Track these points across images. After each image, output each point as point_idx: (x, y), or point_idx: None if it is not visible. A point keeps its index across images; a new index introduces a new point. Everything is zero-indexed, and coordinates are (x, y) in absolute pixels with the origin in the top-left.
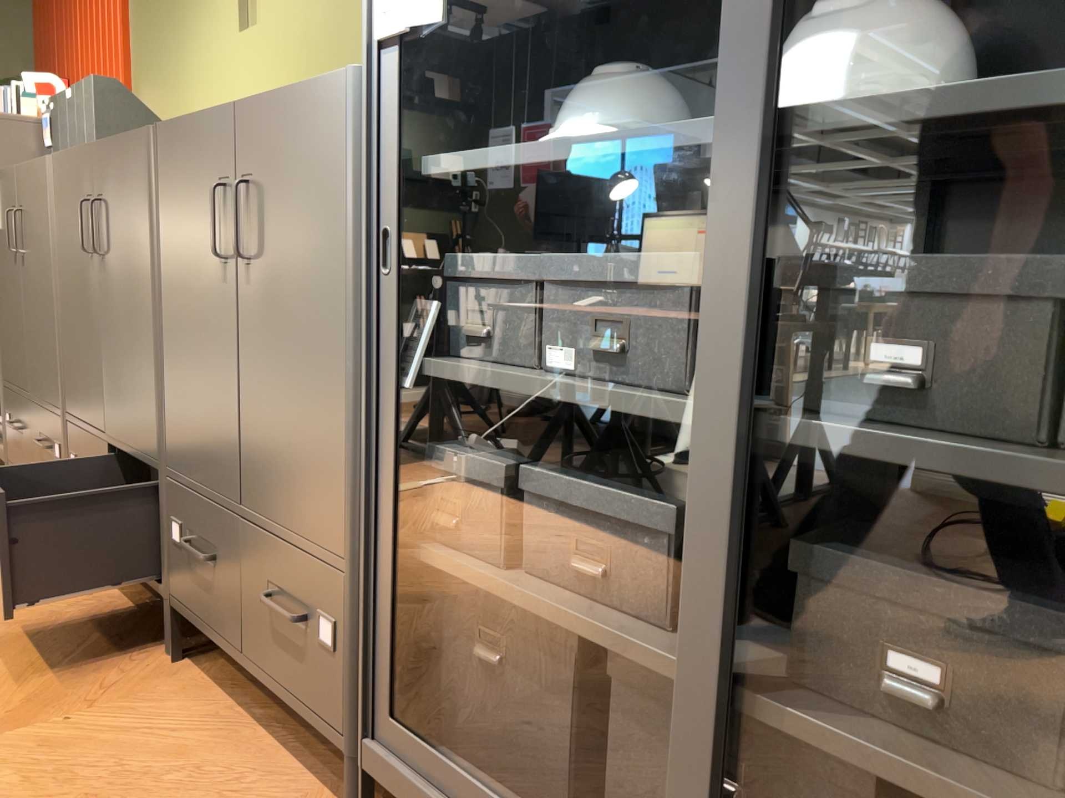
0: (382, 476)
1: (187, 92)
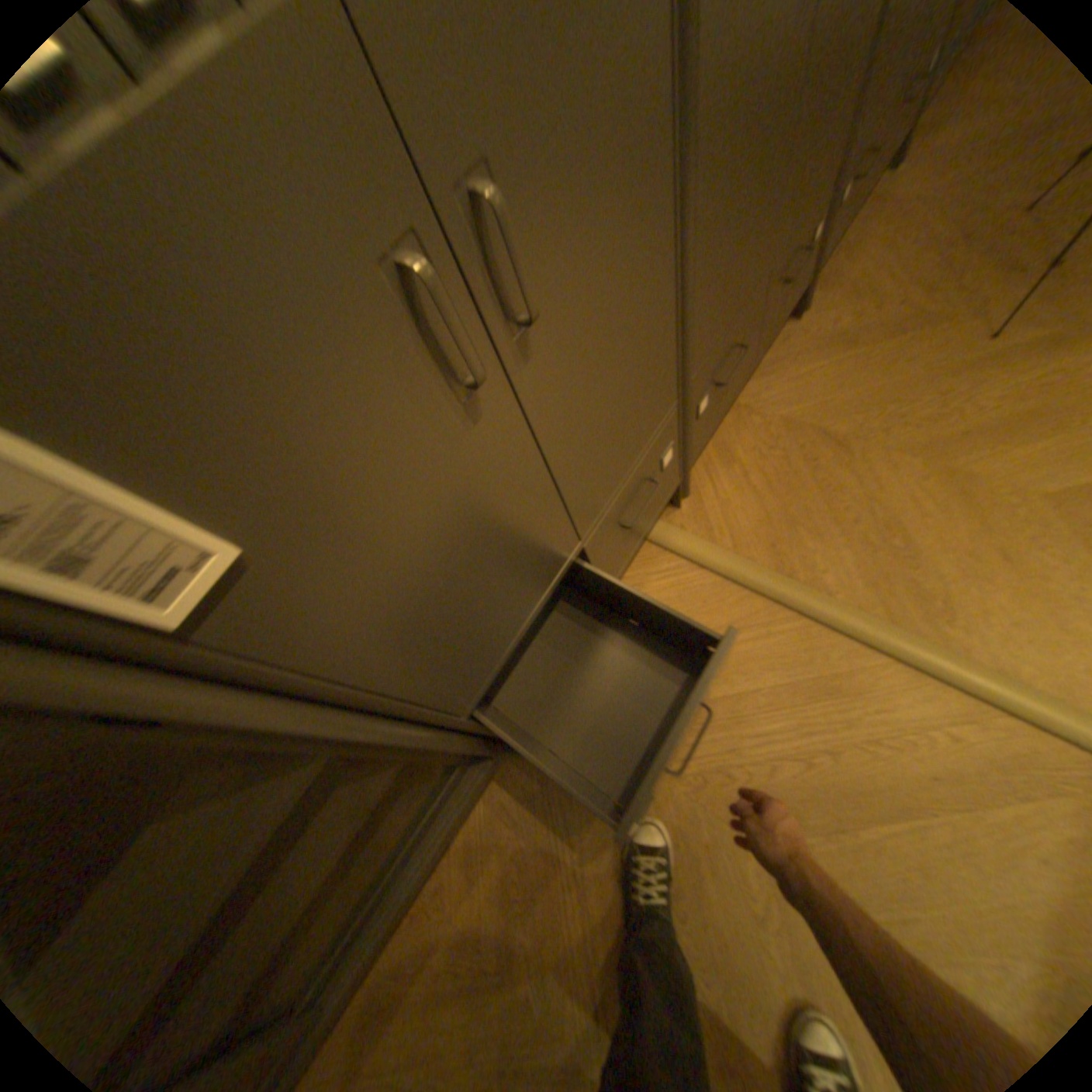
0: None
1: None
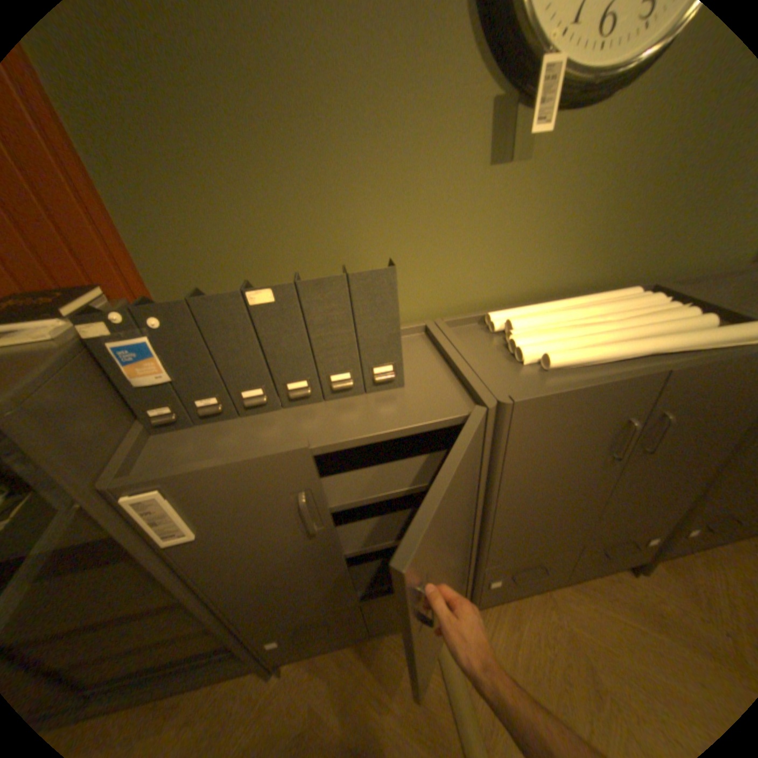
0: None
1: (340, 232)
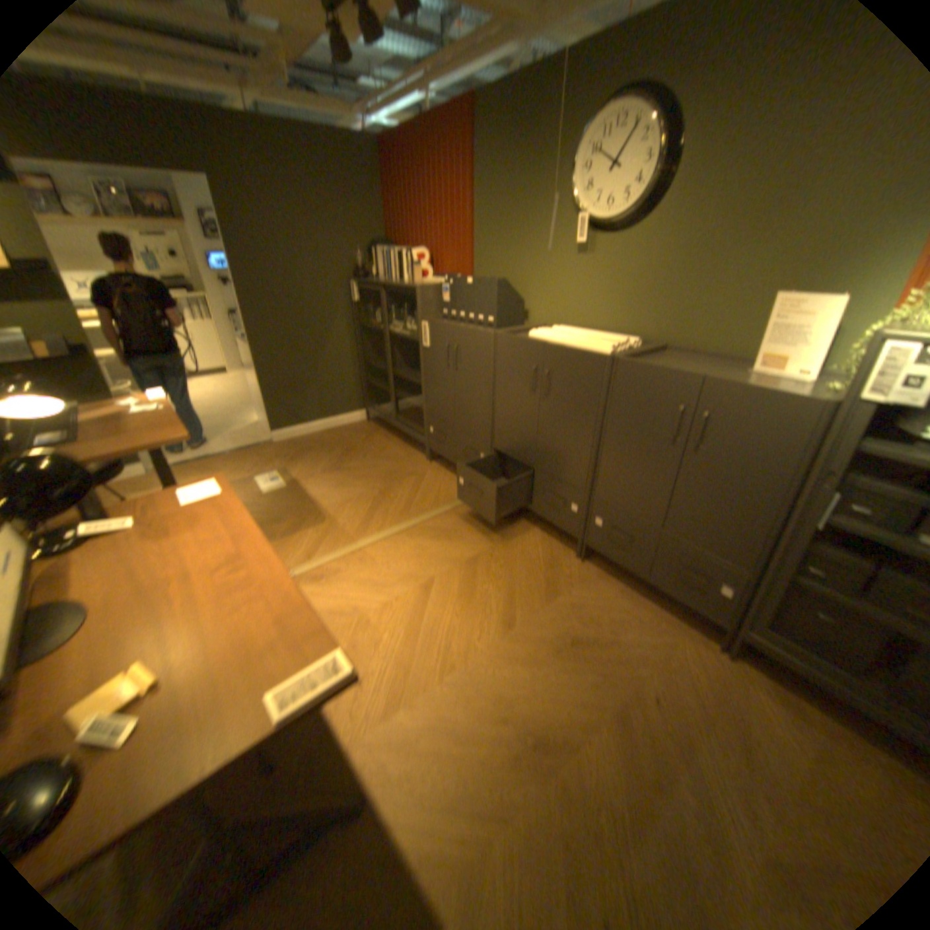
0: (792, 555)
1: (524, 272)
